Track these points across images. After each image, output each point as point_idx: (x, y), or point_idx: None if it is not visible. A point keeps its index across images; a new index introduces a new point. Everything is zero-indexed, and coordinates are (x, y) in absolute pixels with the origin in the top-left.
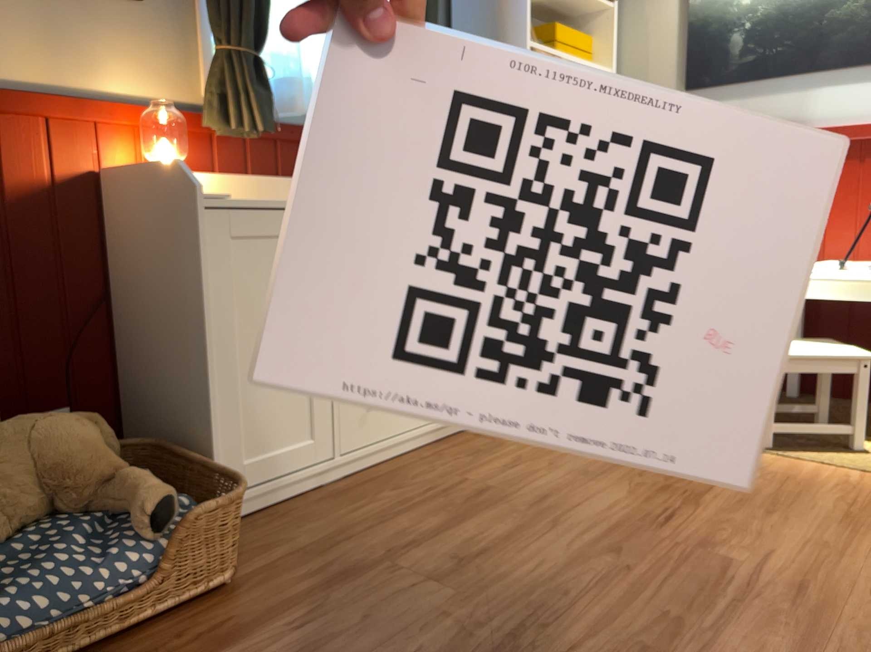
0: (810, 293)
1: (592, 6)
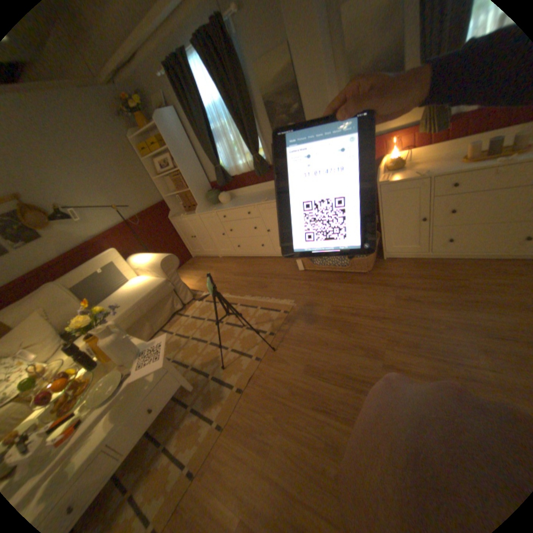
0: None
1: None
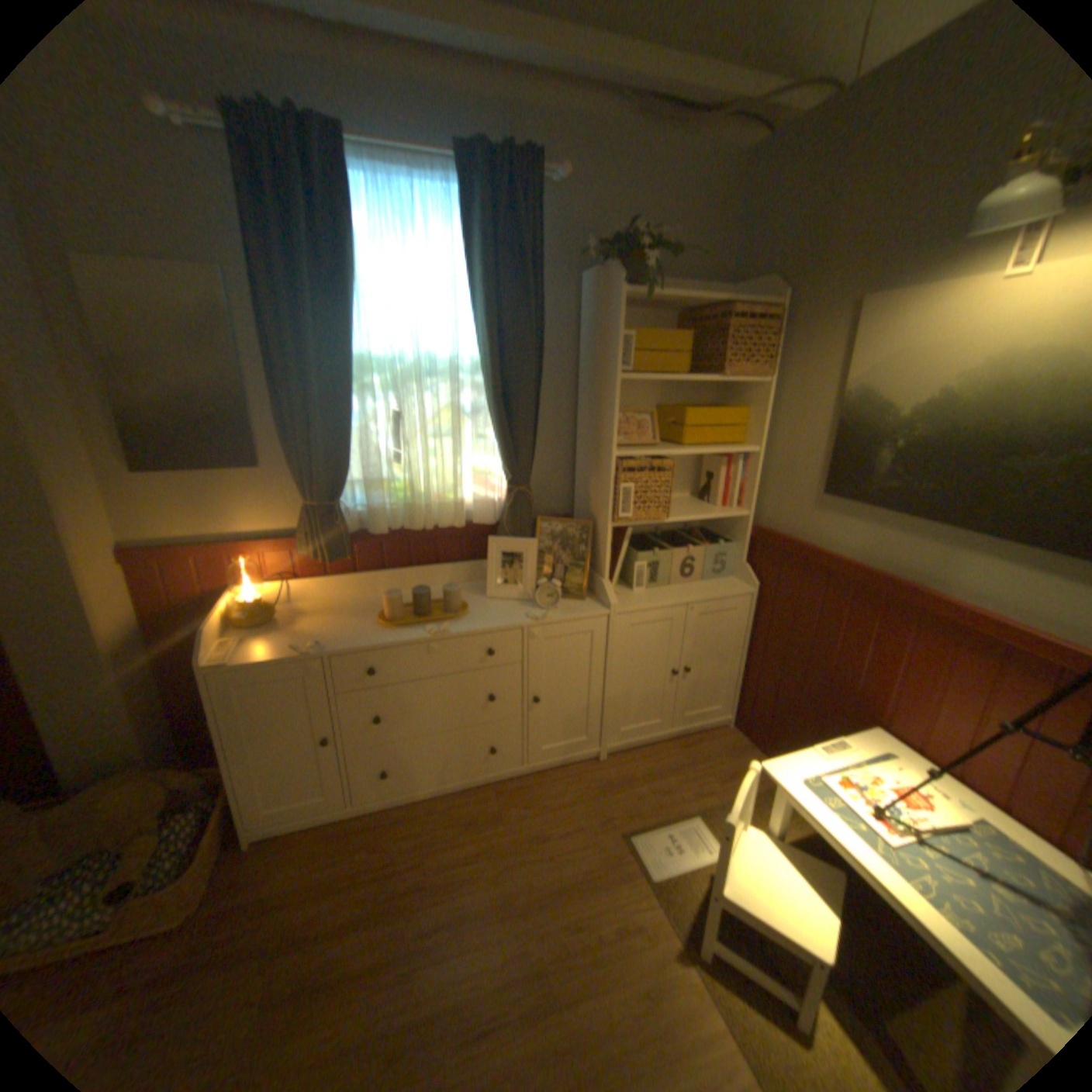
0: (821, 829)
1: (743, 379)
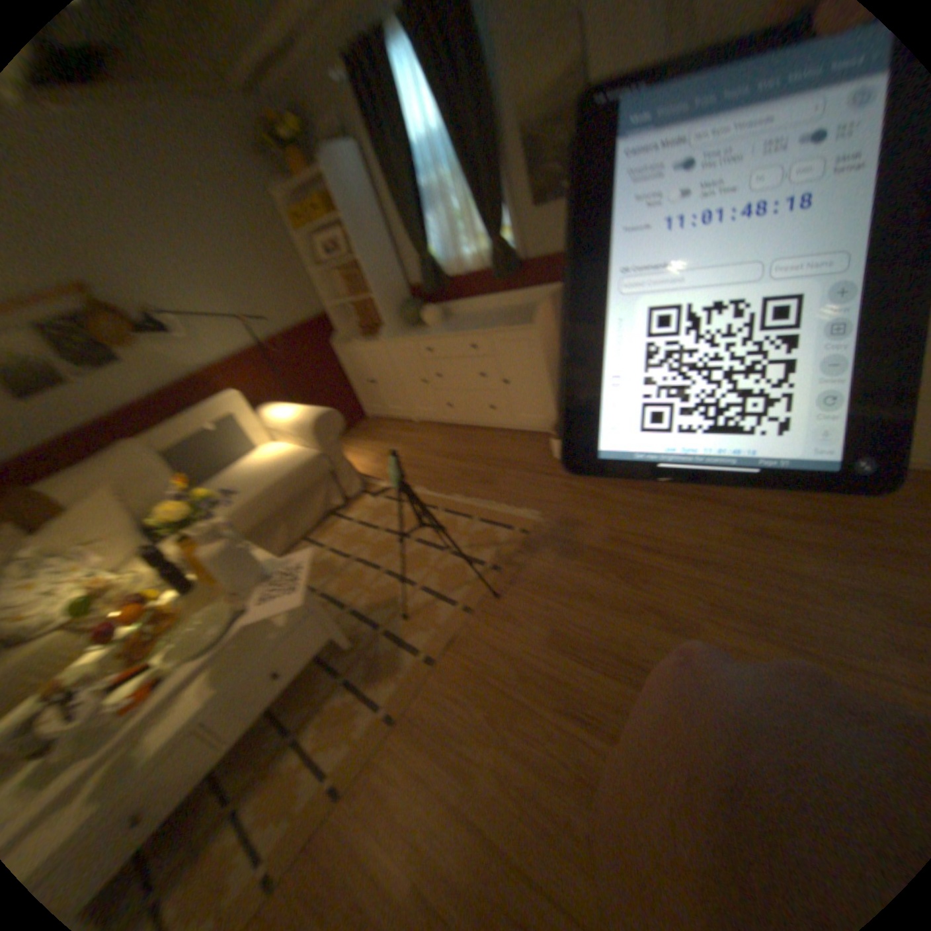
0: None
1: None
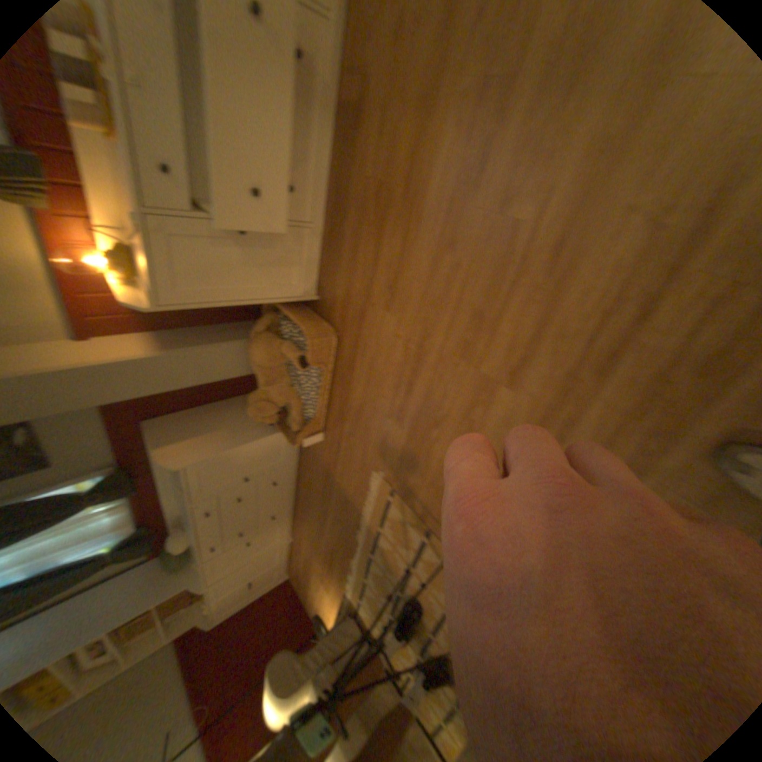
0: None
1: None
